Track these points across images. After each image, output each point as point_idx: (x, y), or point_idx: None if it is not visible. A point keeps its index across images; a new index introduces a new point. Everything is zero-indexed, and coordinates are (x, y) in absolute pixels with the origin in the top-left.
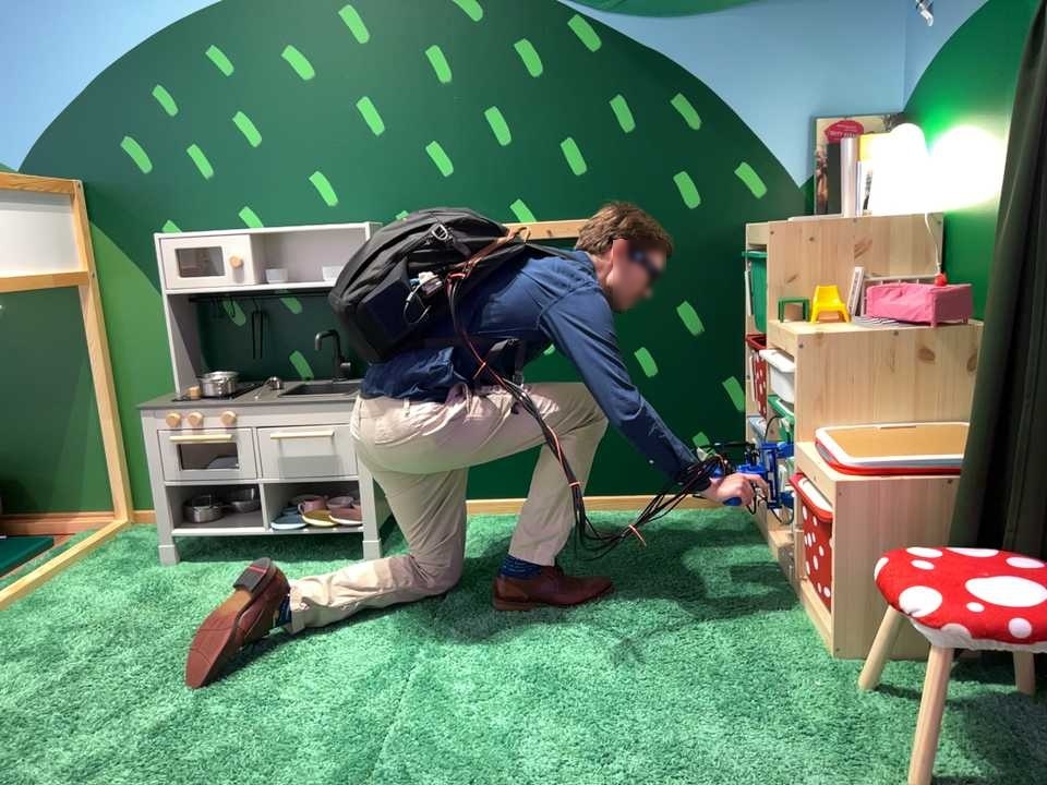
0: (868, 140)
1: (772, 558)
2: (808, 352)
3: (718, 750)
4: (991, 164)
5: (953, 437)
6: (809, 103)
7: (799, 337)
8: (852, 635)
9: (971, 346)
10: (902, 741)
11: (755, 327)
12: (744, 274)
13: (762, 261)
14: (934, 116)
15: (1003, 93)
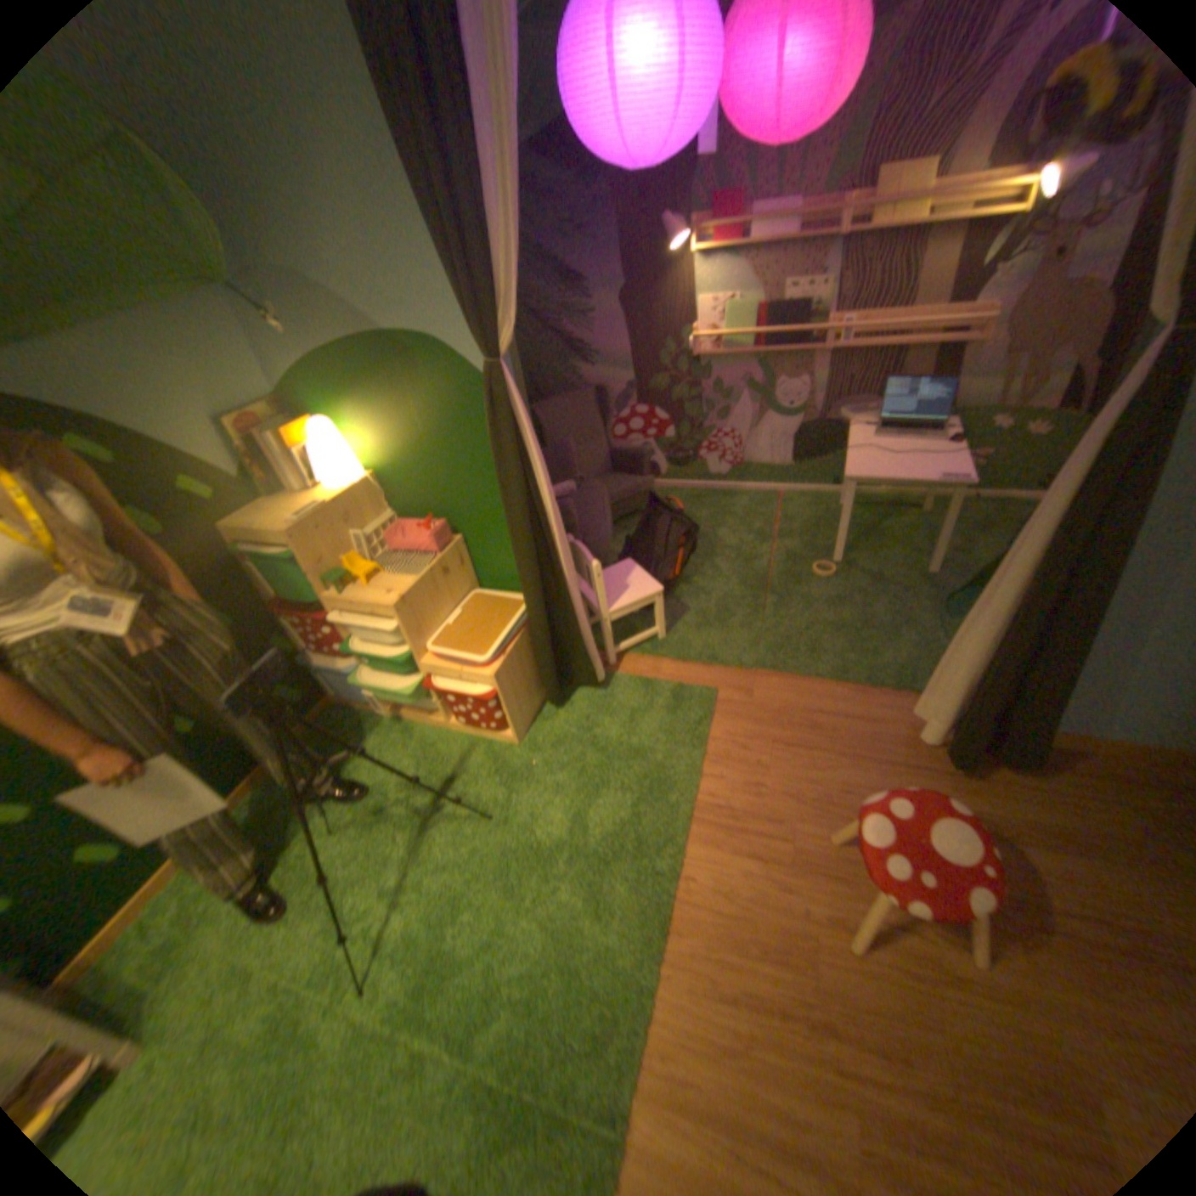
0: (276, 426)
1: (405, 721)
2: (401, 610)
3: (557, 835)
4: (411, 444)
5: (484, 605)
6: (203, 405)
7: (391, 605)
8: (515, 728)
9: (457, 553)
10: (585, 751)
11: (297, 600)
12: (237, 561)
13: (287, 556)
14: (323, 403)
15: (404, 401)
